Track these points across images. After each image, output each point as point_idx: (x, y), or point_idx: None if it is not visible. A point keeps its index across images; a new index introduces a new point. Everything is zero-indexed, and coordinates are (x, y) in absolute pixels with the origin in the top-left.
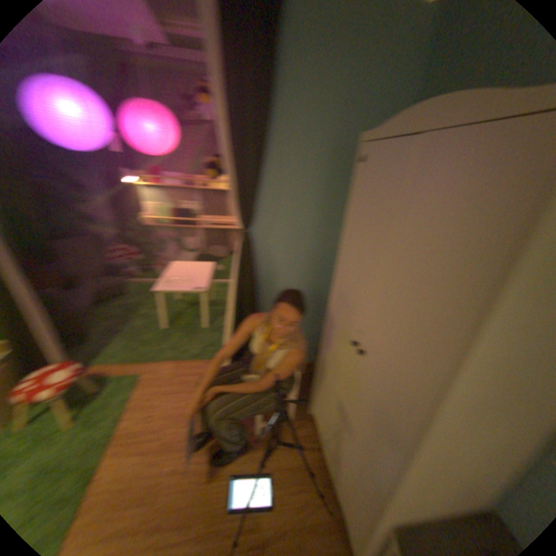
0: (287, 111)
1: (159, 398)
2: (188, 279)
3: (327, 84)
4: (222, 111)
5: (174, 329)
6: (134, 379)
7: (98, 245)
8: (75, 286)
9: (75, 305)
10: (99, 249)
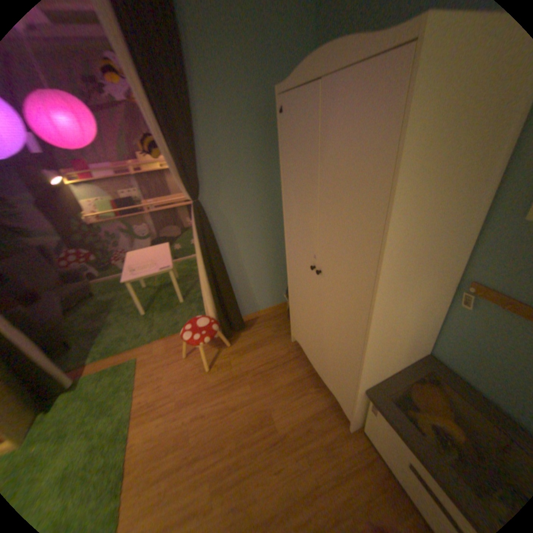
0: (204, 76)
1: (163, 368)
2: (154, 262)
3: (234, 42)
4: (142, 88)
5: (156, 310)
6: (134, 361)
7: (50, 254)
8: (43, 298)
9: (52, 314)
10: (52, 257)
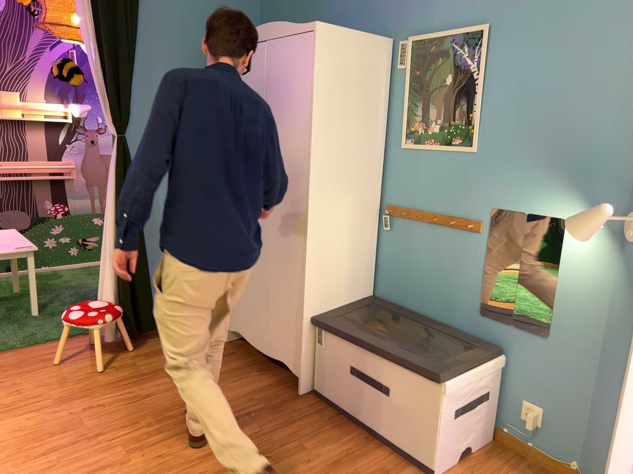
0: (151, 21)
1: (20, 375)
2: None
3: (184, 1)
4: (91, 17)
5: None
6: None
7: None
8: None
9: None
10: None
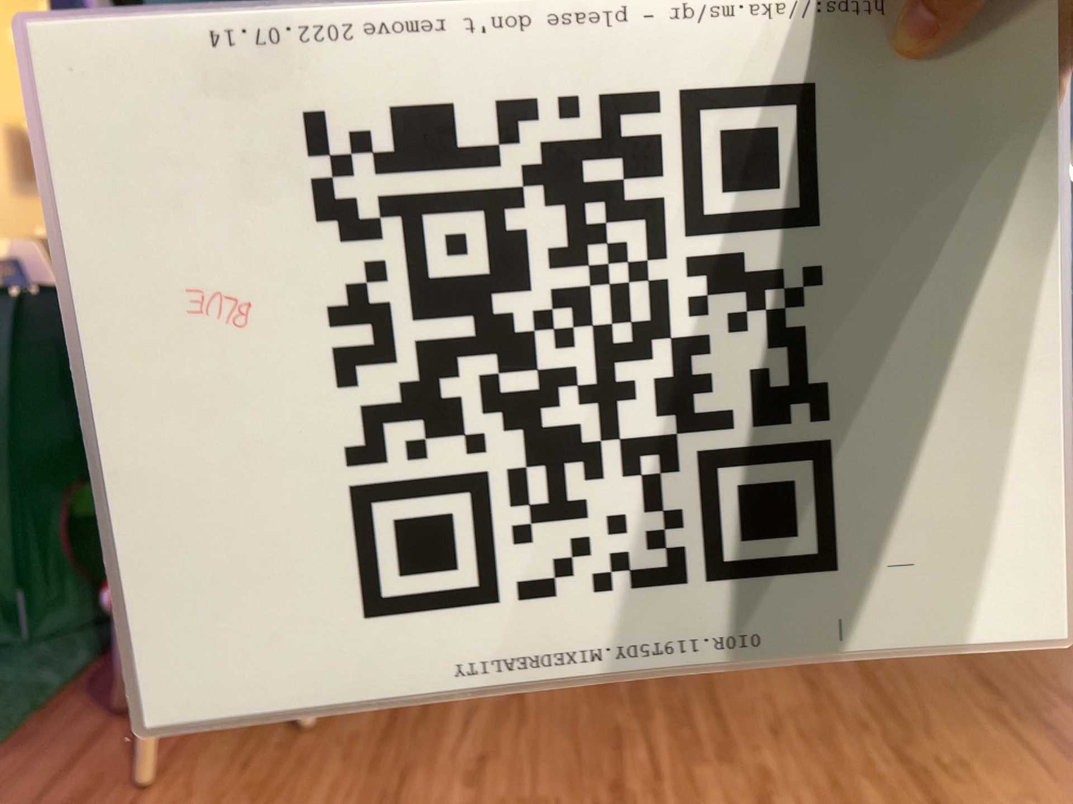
0: None
1: None
2: None
3: None
4: None
5: None
6: None
7: None
8: None
9: None
10: None
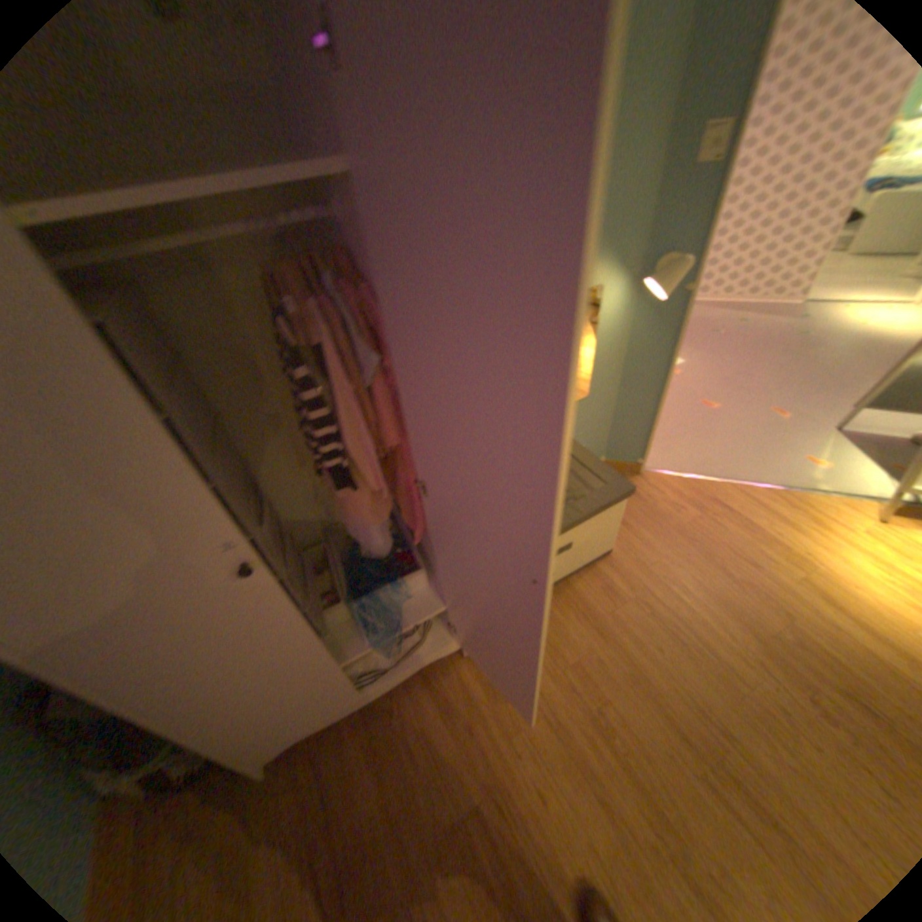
0: None
1: None
2: None
3: None
4: None
5: None
6: None
7: None
8: None
9: None
10: None
